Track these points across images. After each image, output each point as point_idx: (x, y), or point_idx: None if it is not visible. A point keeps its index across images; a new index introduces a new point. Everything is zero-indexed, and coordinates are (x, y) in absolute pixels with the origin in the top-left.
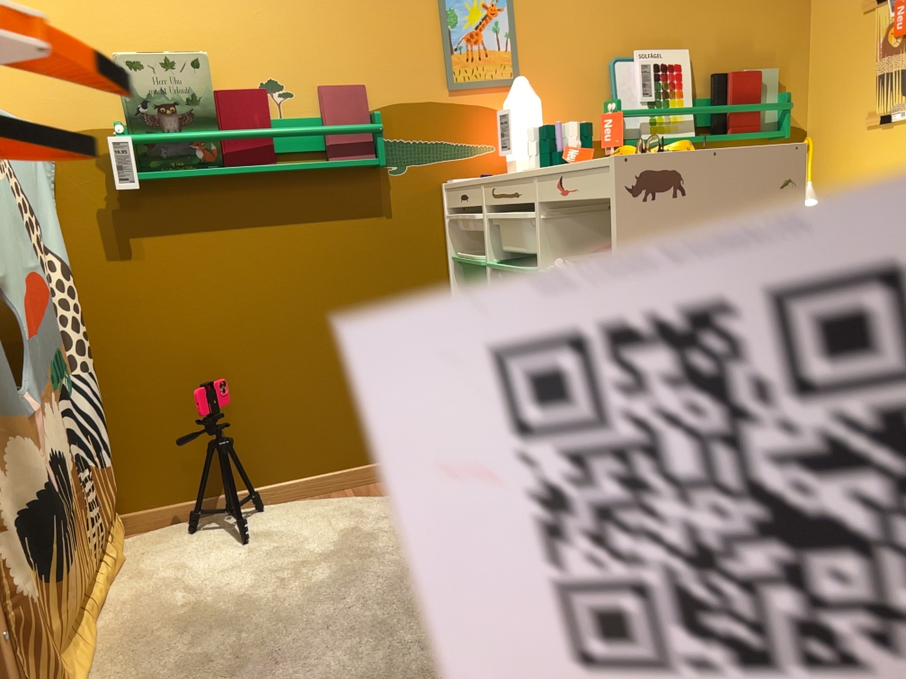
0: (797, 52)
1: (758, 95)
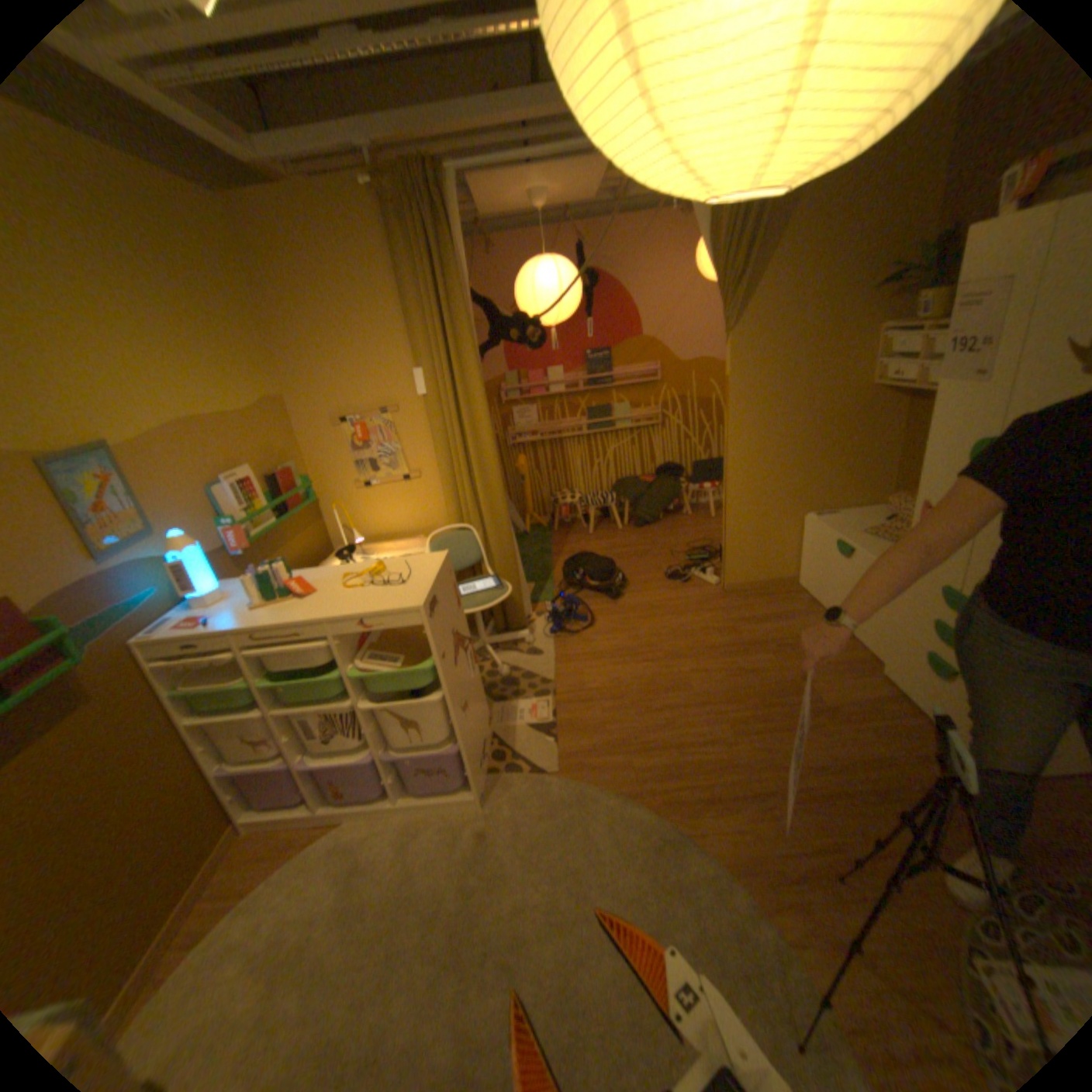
0: (294, 446)
1: (294, 481)
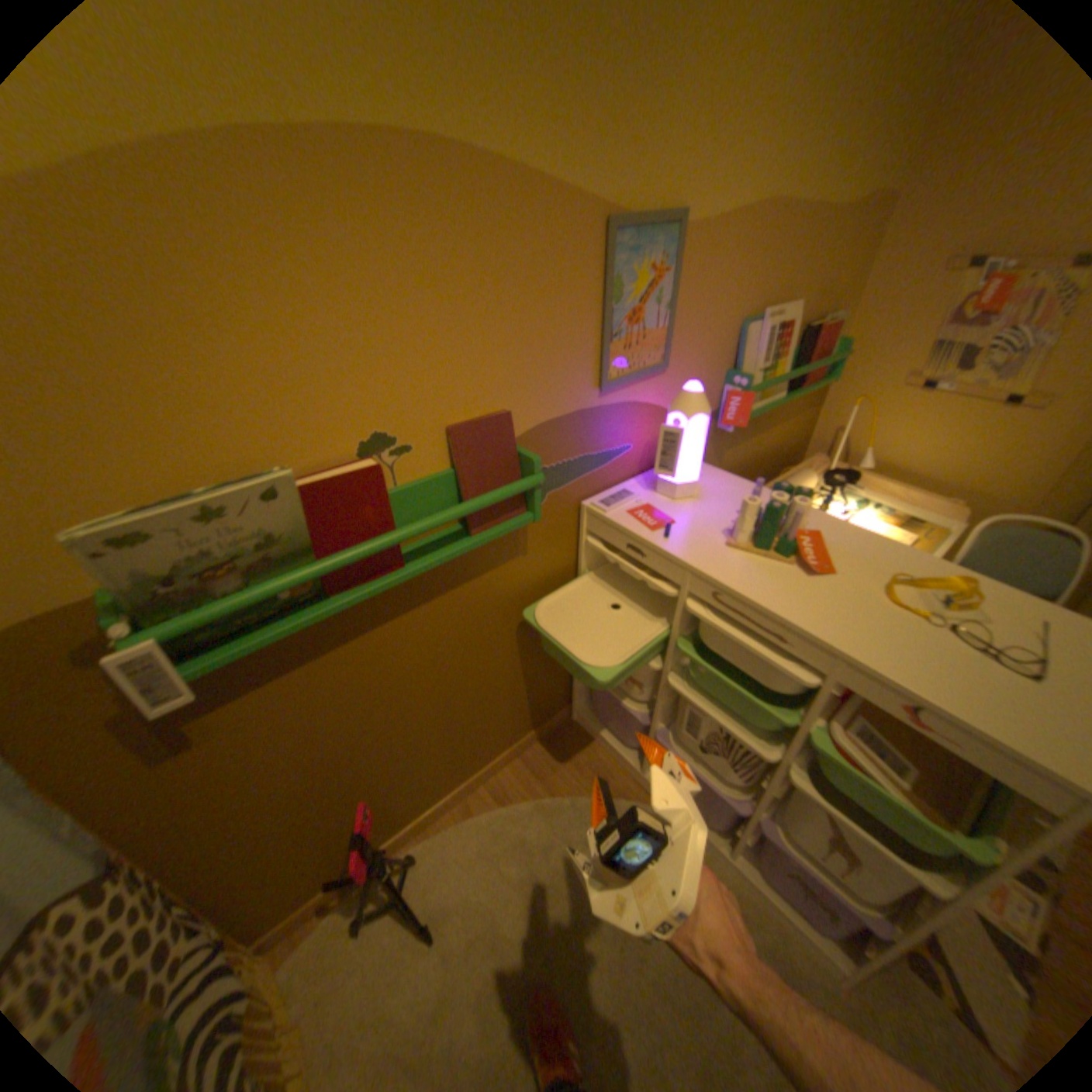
0: (861, 286)
1: (835, 343)
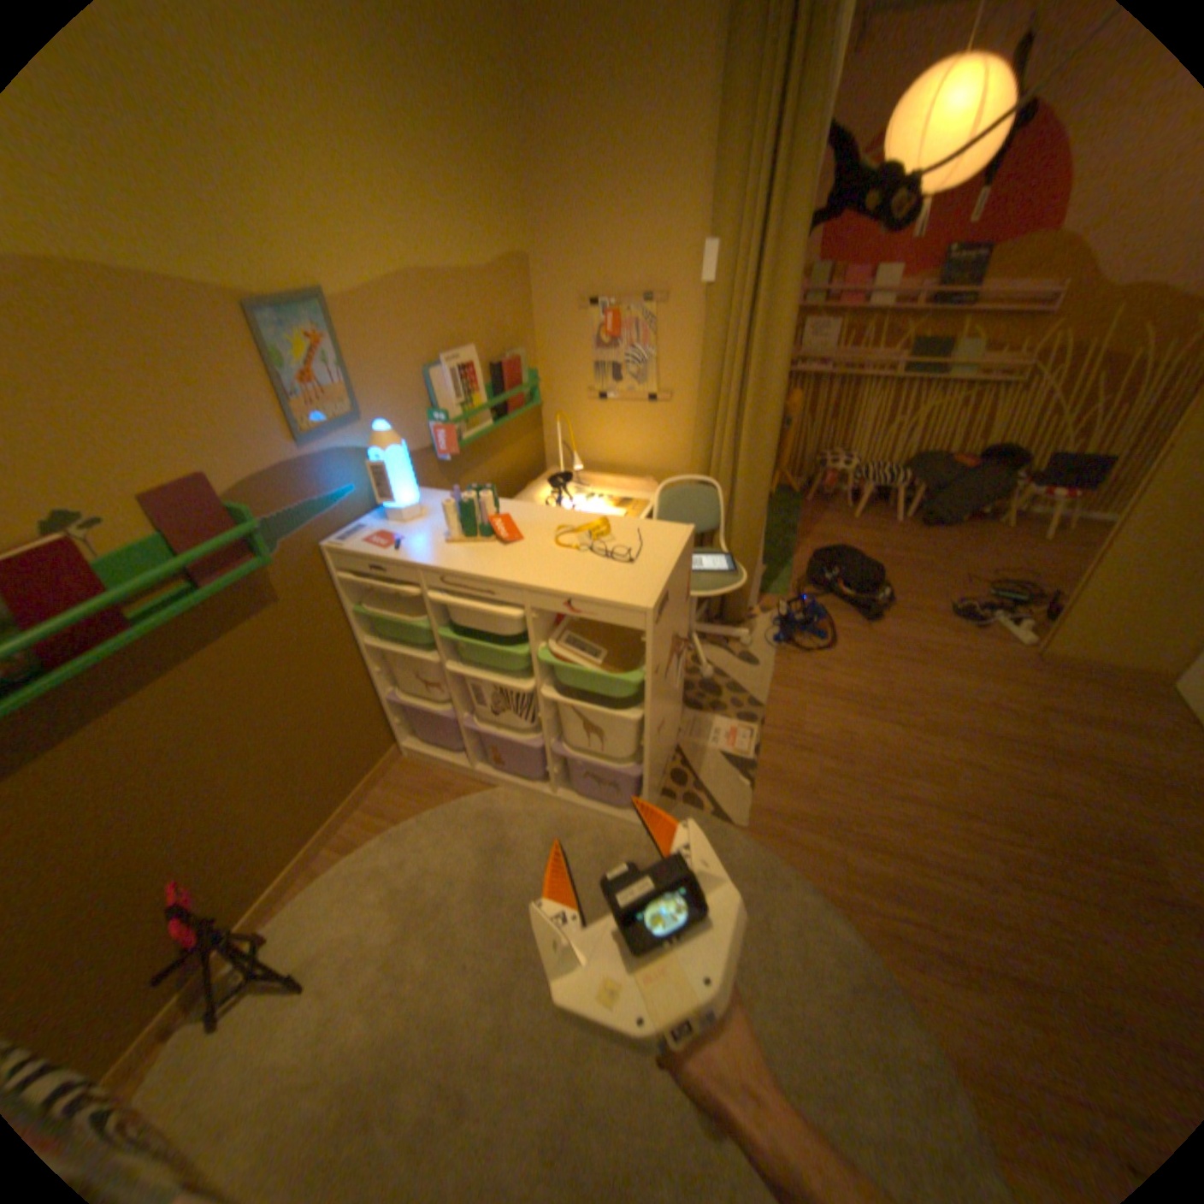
0: (528, 327)
1: (520, 375)
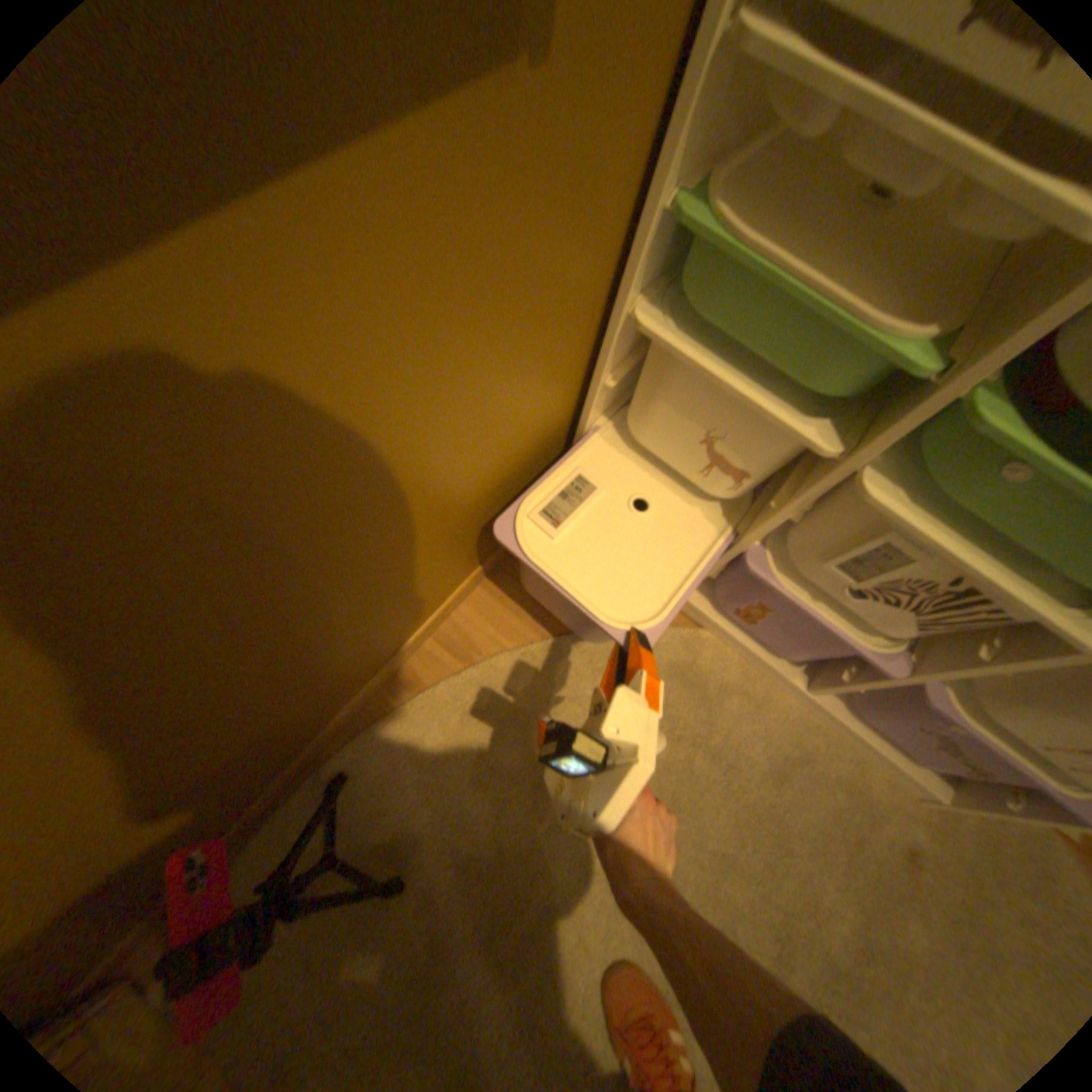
0: None
1: None
